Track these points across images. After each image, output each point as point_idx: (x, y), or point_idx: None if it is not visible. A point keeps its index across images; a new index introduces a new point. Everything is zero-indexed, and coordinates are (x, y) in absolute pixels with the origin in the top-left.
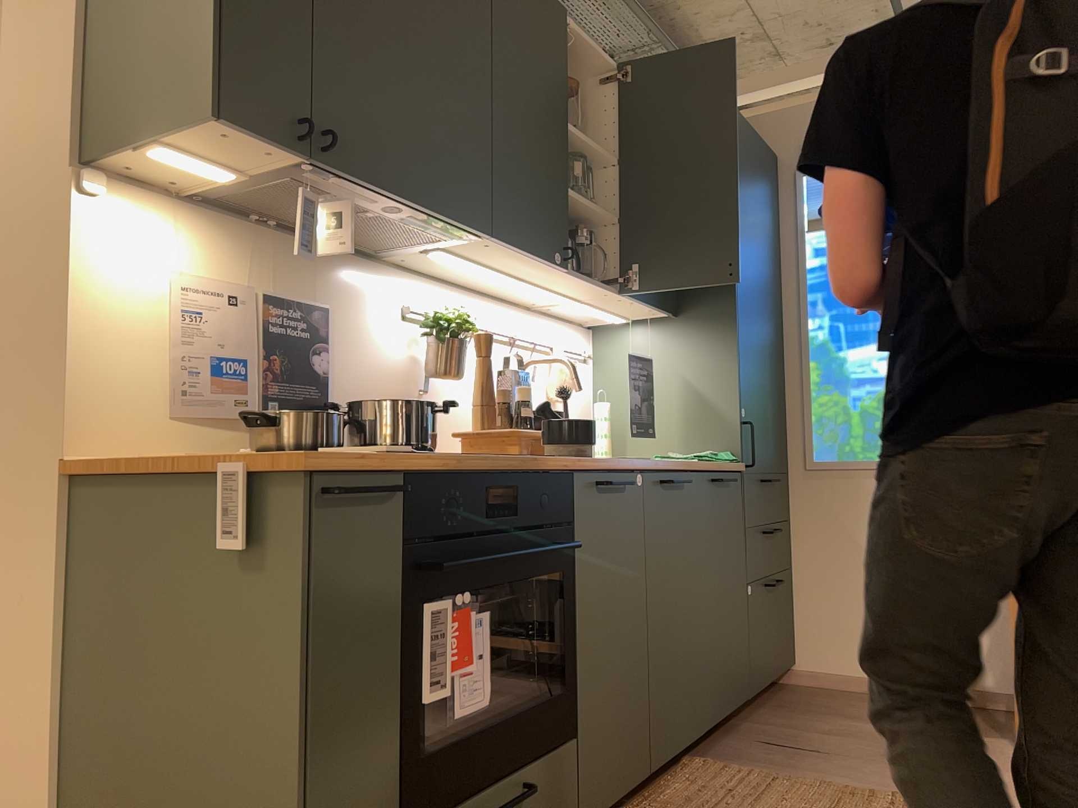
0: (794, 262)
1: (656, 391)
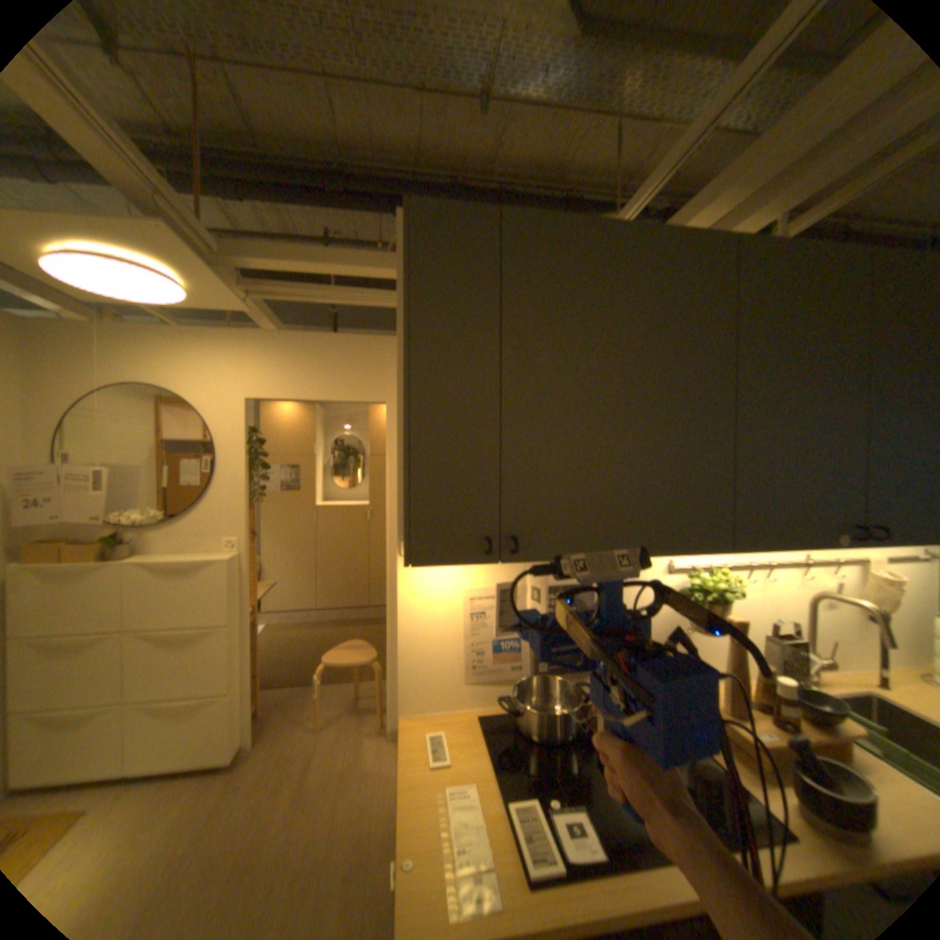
0: None
1: None
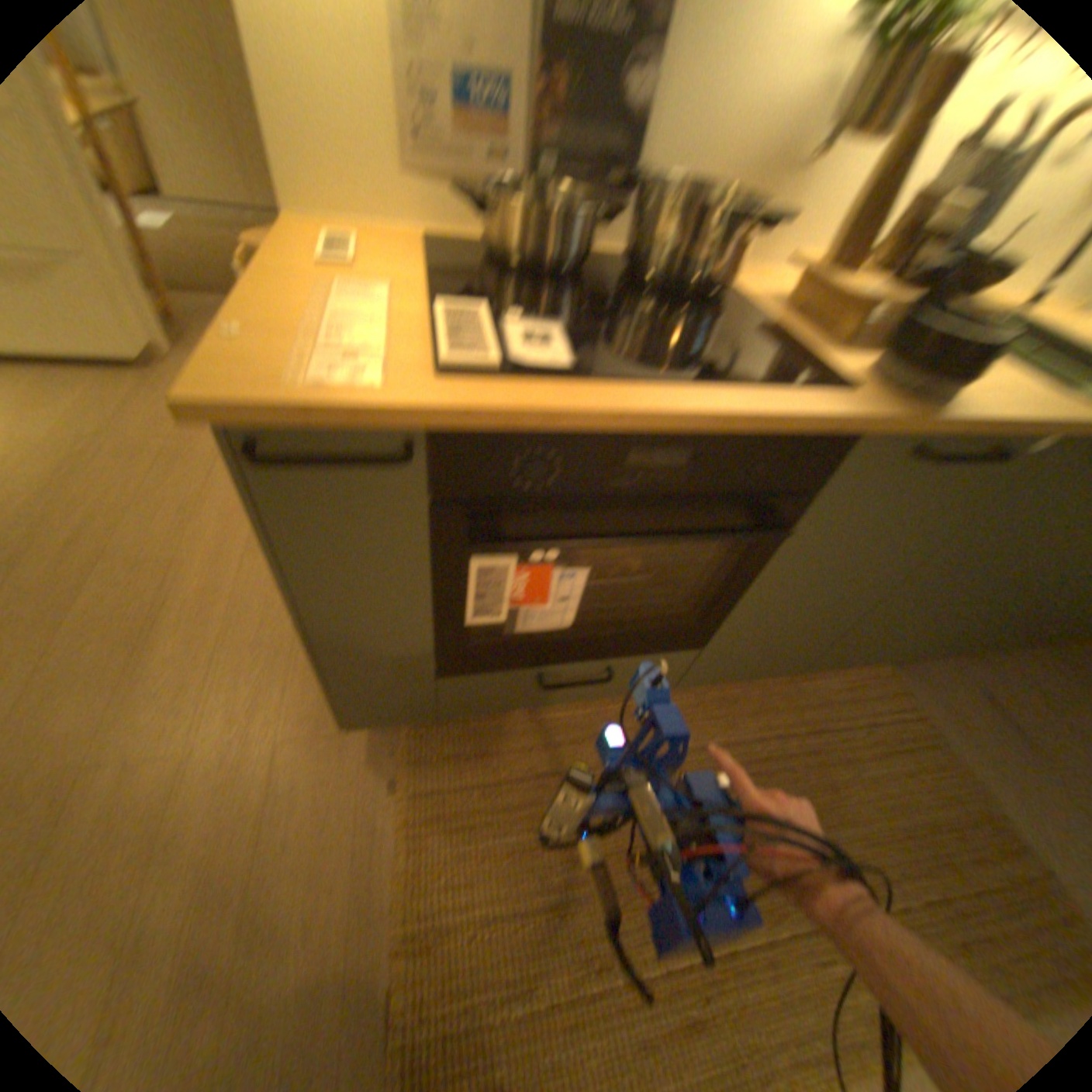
0: None
1: None
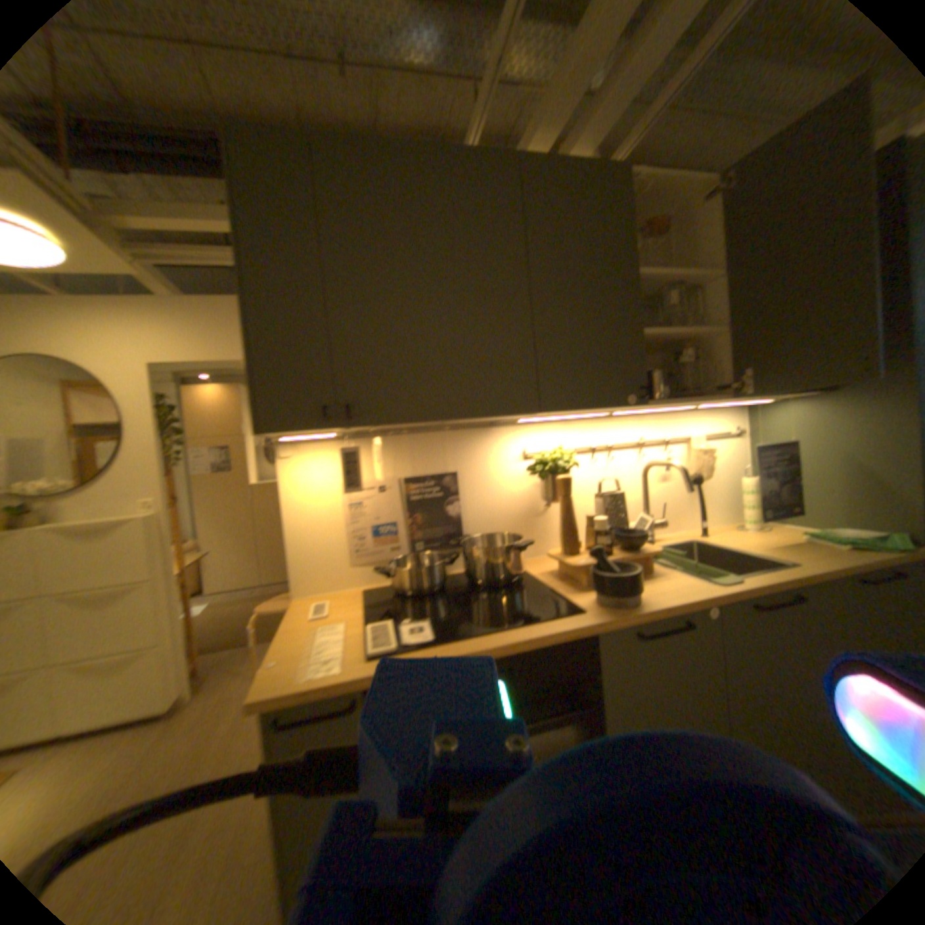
0: None
1: (811, 463)
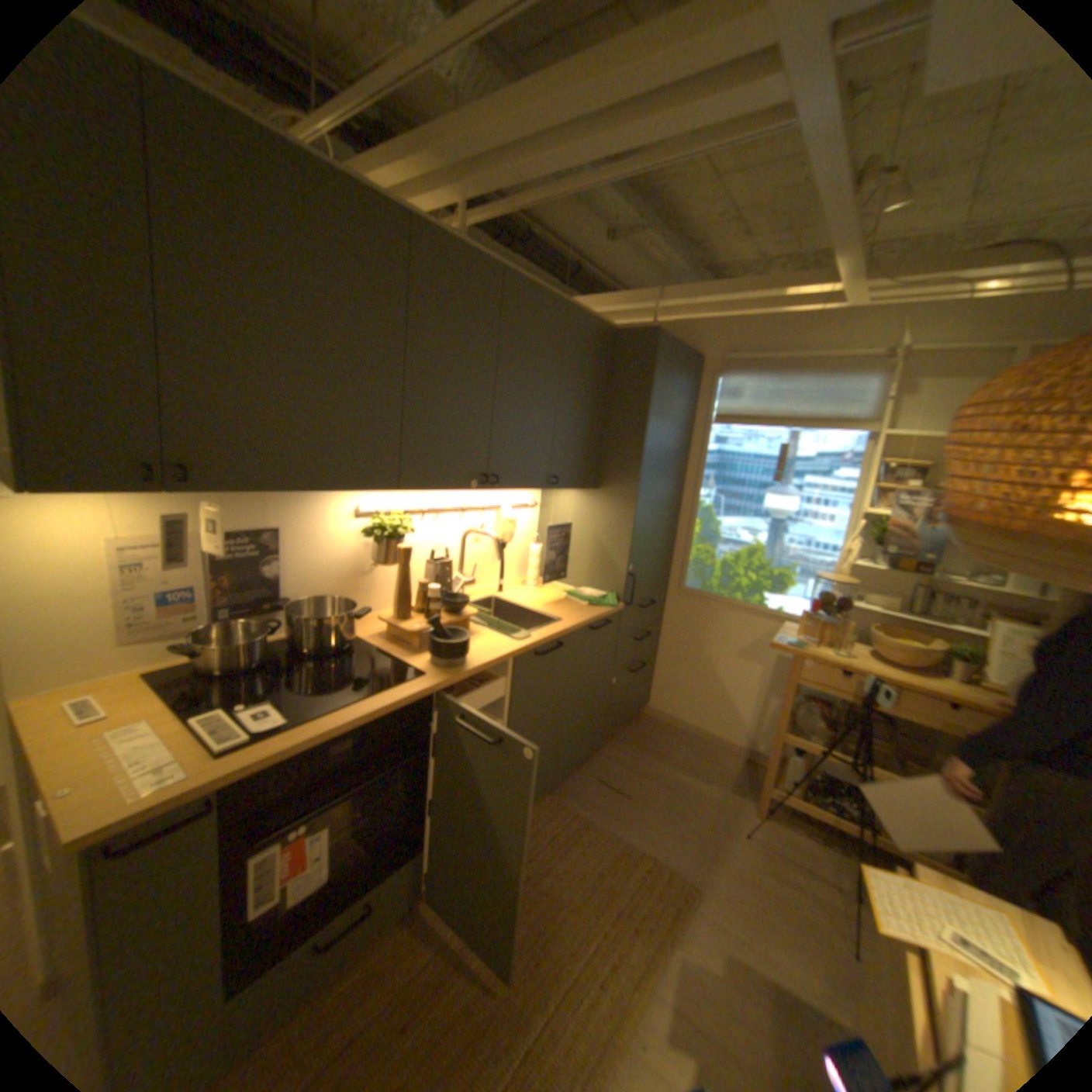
0: (699, 443)
1: (574, 539)
